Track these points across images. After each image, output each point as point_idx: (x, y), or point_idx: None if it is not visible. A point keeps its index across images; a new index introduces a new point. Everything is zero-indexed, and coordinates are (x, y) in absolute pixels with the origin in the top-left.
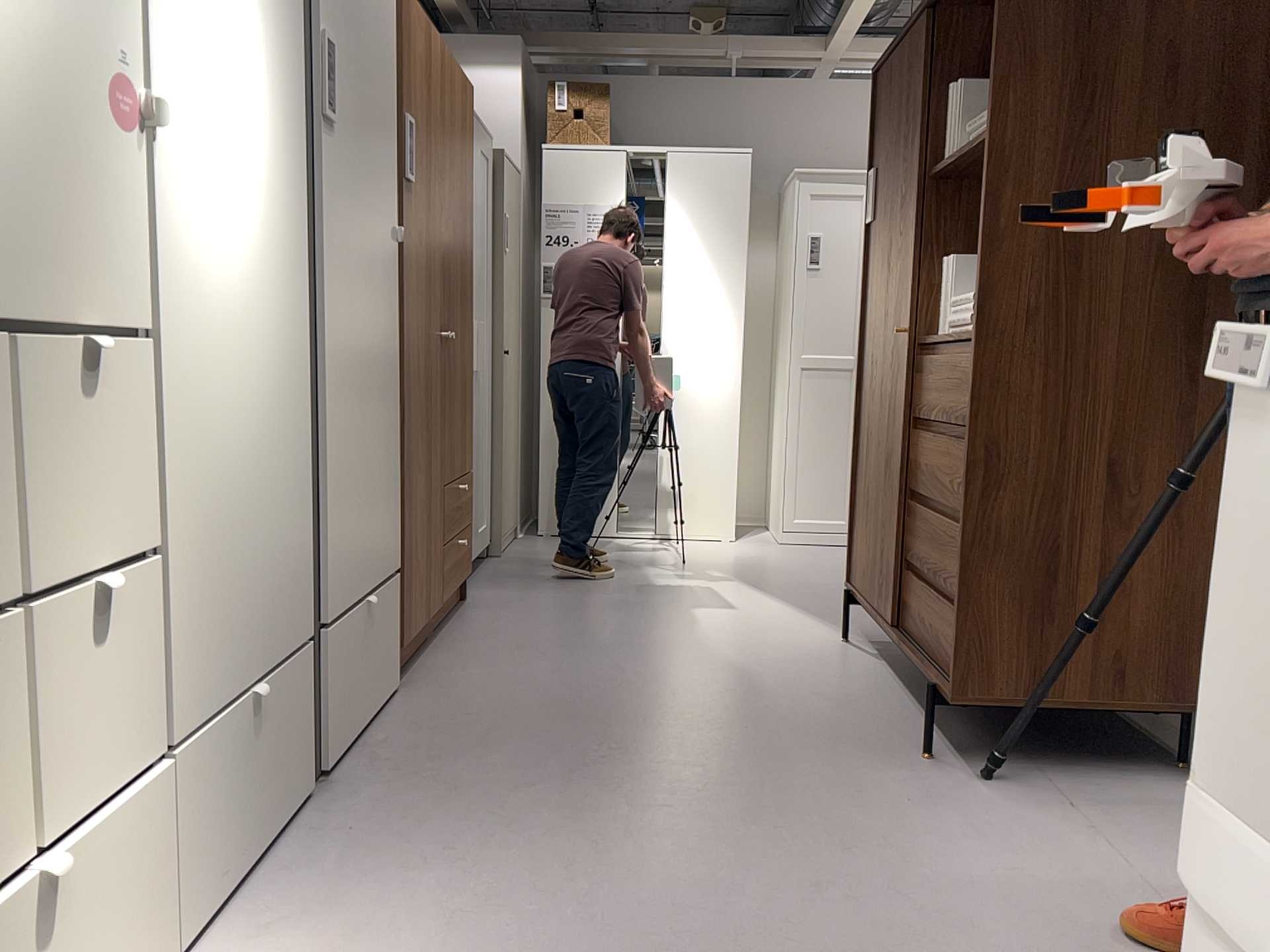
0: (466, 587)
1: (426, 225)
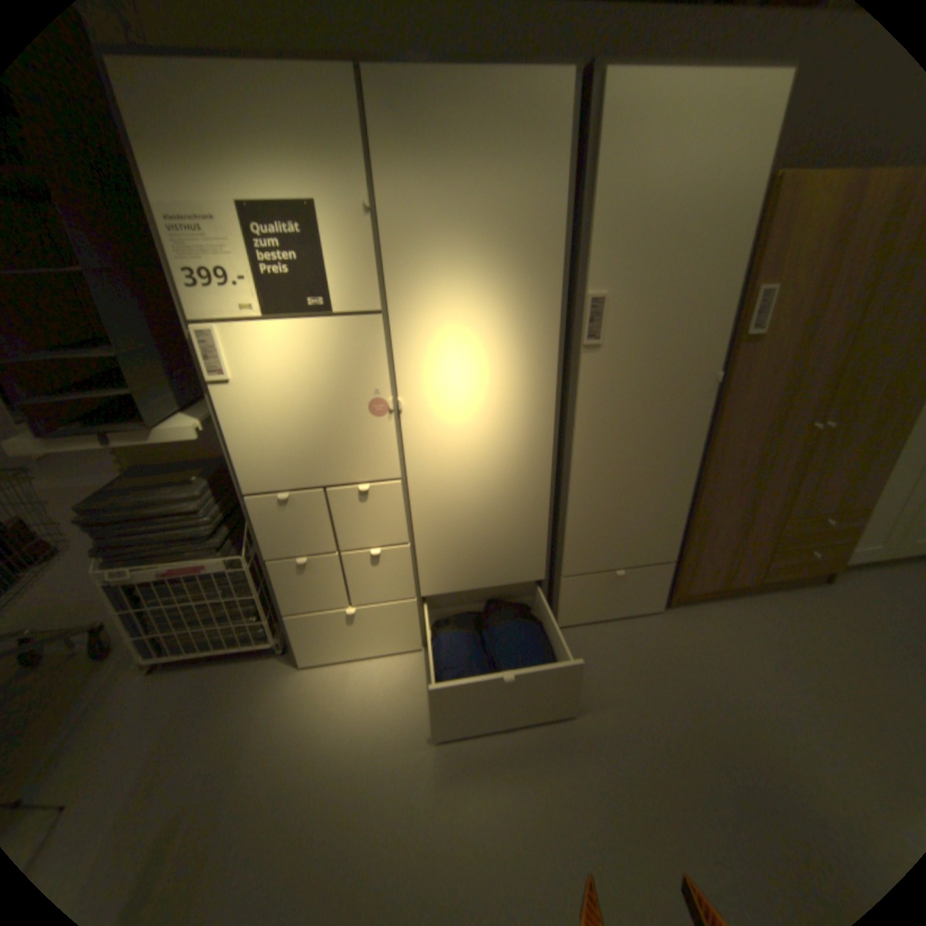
0: (837, 578)
1: (799, 354)
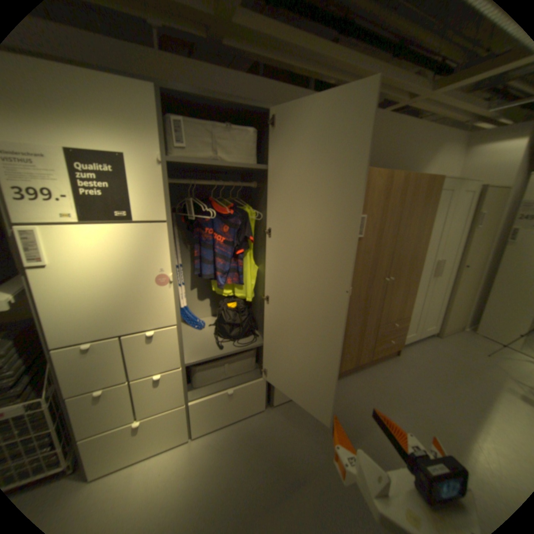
0: (401, 352)
1: (377, 246)
